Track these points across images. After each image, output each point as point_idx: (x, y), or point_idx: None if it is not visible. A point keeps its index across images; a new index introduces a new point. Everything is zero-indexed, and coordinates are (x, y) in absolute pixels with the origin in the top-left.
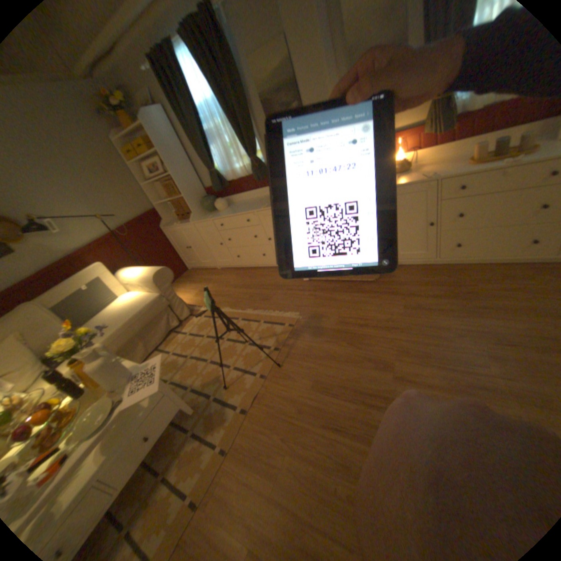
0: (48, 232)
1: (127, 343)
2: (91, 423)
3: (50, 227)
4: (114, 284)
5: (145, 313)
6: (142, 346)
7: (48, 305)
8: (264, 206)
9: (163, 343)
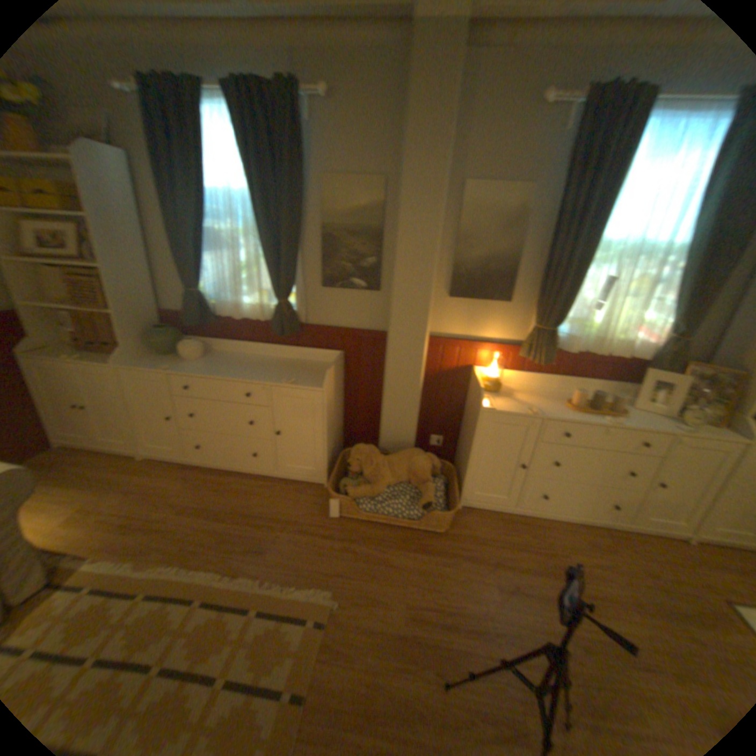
0: None
1: None
2: None
3: None
4: None
5: None
6: None
7: None
8: (289, 382)
9: None
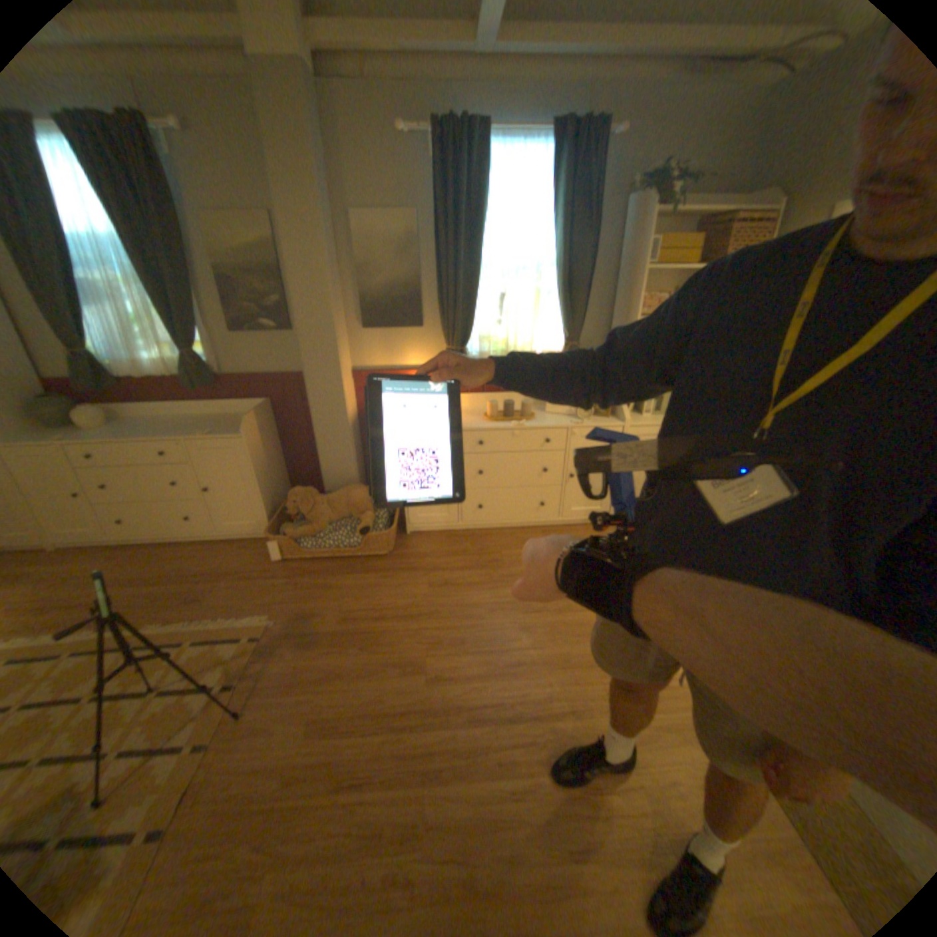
0: None
1: None
2: None
3: None
4: None
5: None
6: None
7: None
8: (203, 434)
9: None
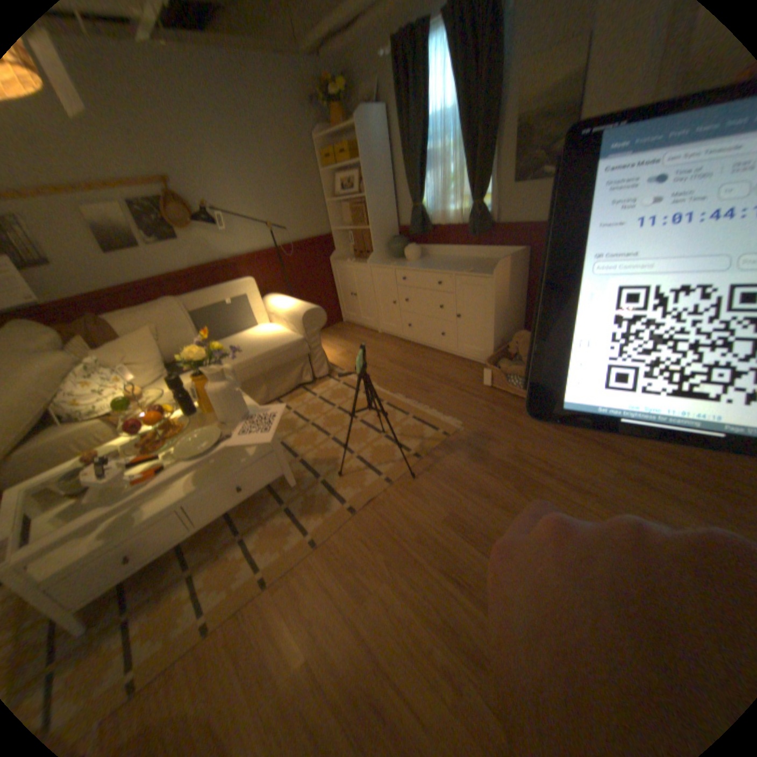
0: (212, 226)
1: (251, 379)
2: (193, 446)
3: (217, 222)
4: (259, 309)
5: (280, 353)
6: (264, 390)
7: (188, 307)
8: (468, 270)
9: (287, 396)
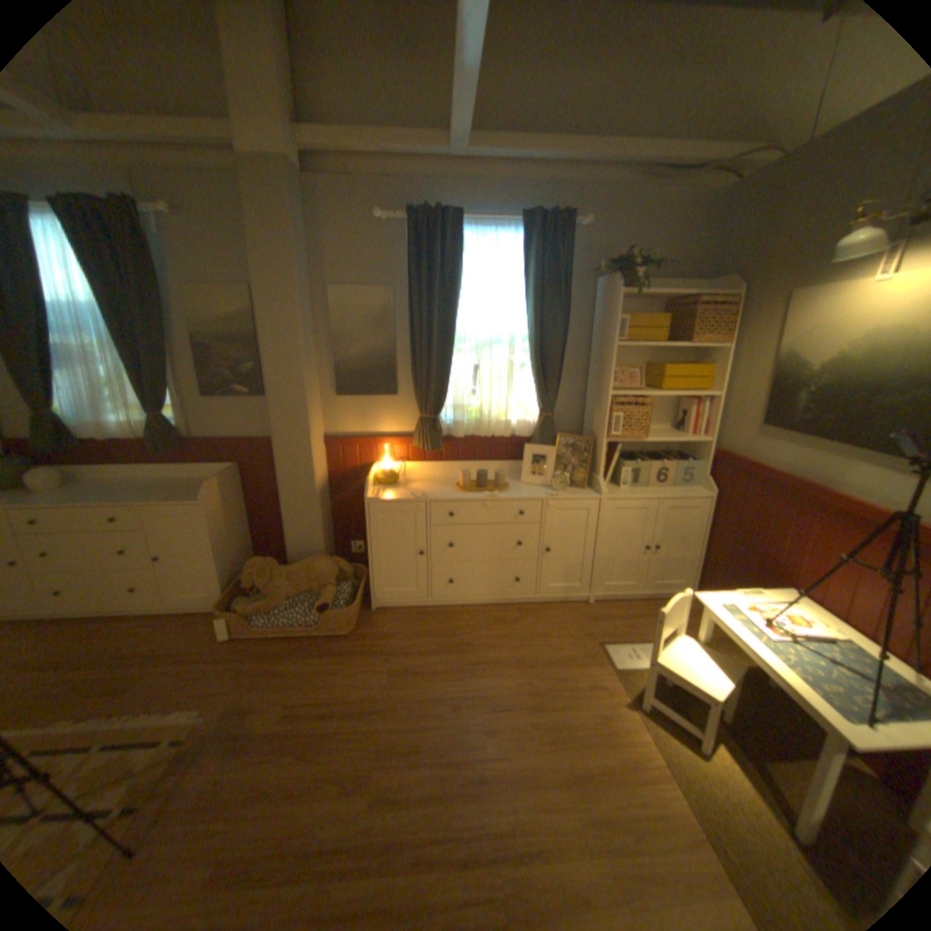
0: None
1: None
2: None
3: None
4: None
5: None
6: None
7: None
8: (159, 501)
9: None
